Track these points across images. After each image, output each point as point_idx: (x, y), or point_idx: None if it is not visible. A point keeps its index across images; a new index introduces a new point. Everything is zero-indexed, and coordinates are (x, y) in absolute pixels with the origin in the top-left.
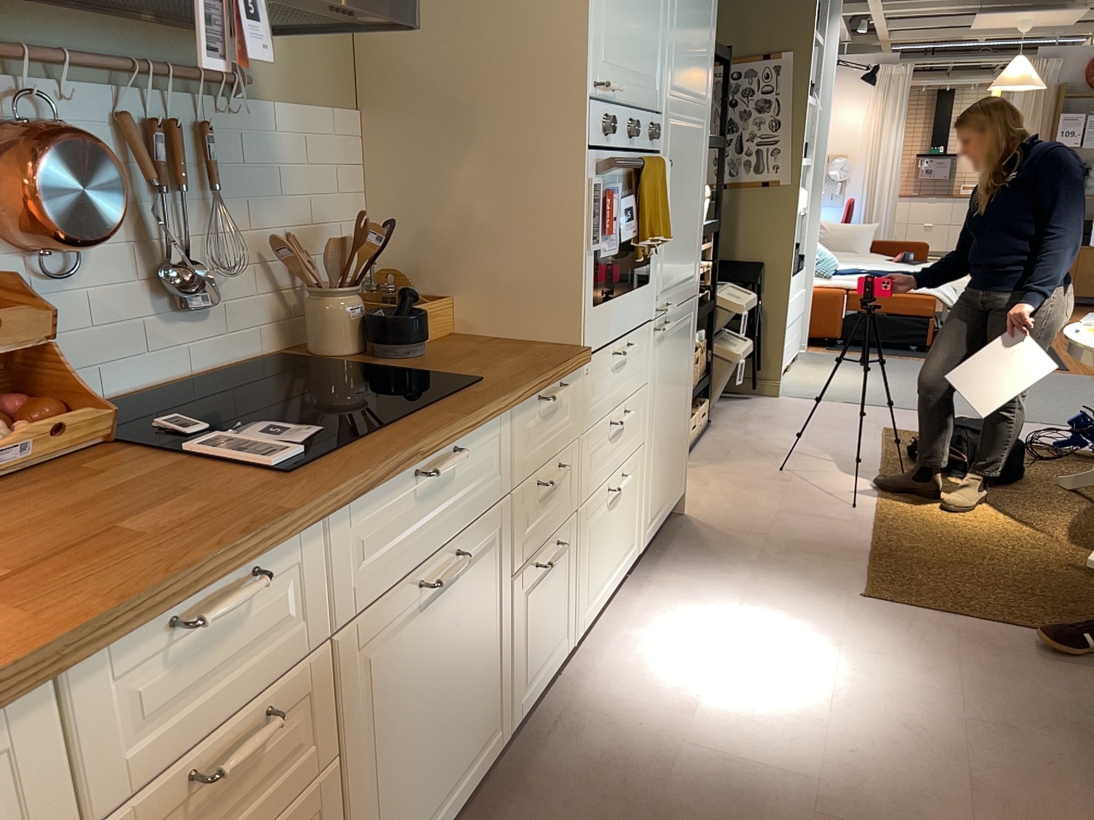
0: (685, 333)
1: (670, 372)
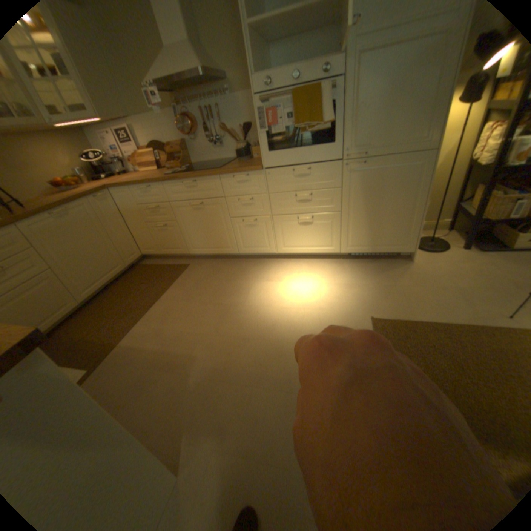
0: (406, 169)
1: (376, 186)
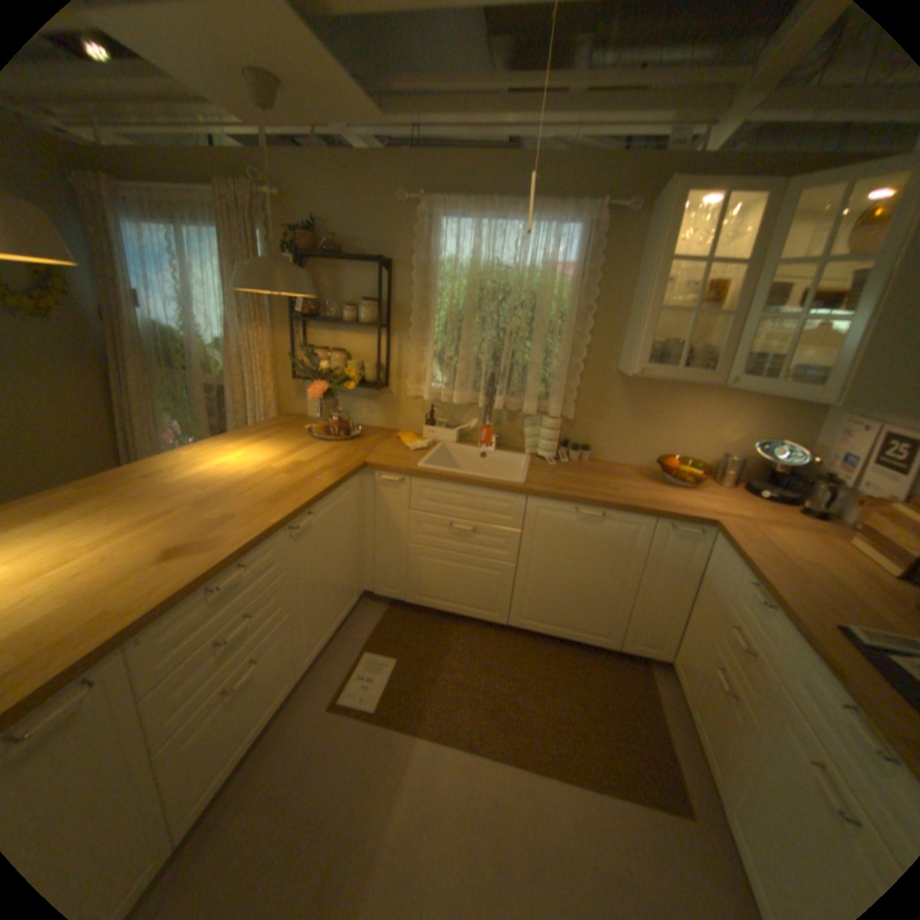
0: None
1: None
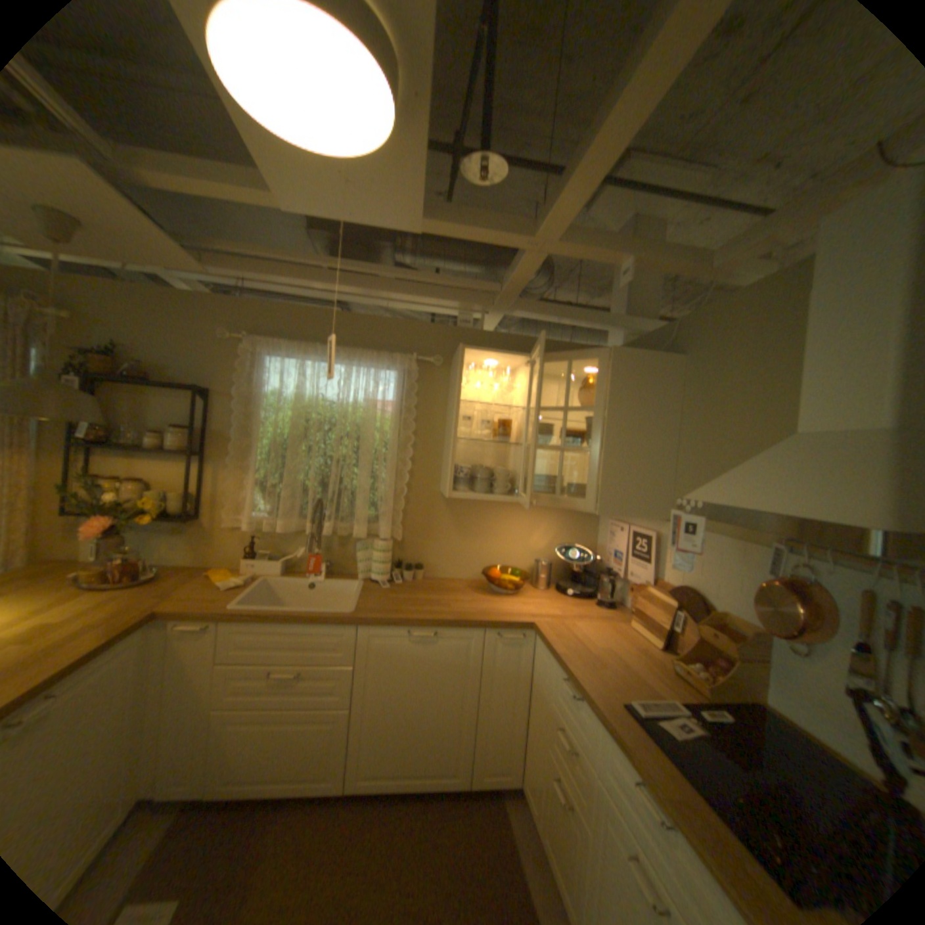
0: None
1: None
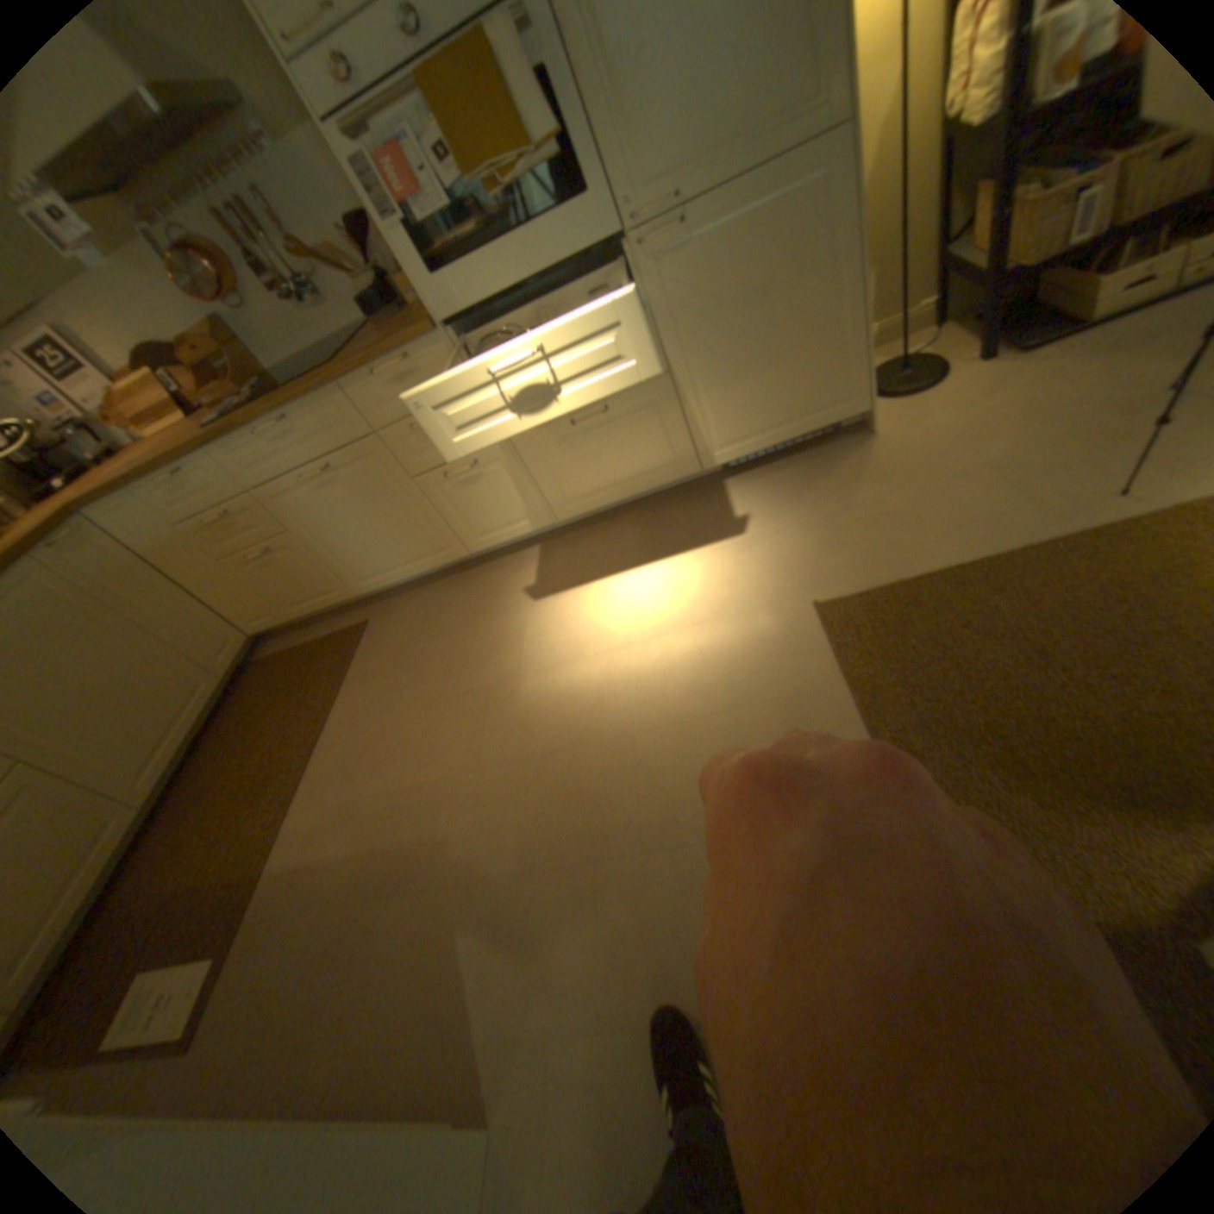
0: (791, 206)
1: (732, 276)
